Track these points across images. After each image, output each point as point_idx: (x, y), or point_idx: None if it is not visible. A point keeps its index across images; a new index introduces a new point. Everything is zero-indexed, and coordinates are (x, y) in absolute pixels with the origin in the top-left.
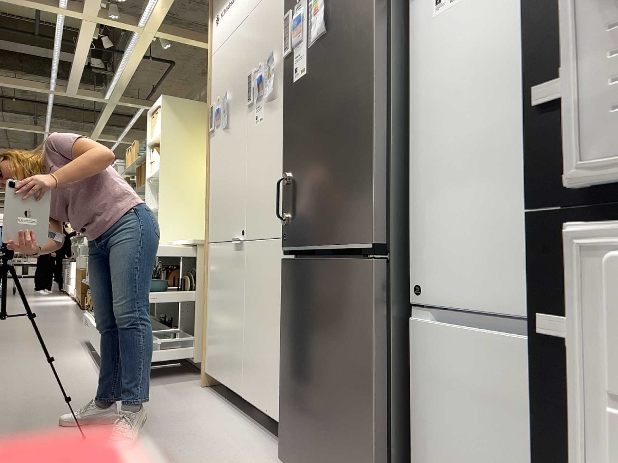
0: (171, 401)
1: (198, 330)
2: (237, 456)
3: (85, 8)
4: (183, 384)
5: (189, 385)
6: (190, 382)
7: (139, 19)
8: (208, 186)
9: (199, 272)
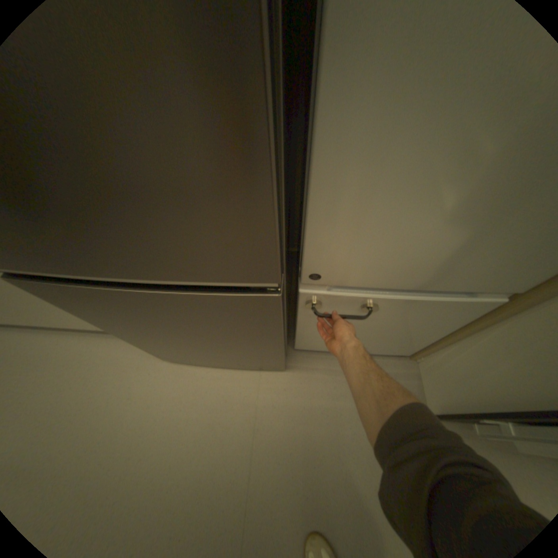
0: None
1: None
2: (118, 378)
3: None
4: None
5: None
6: None
7: None
8: None
9: None
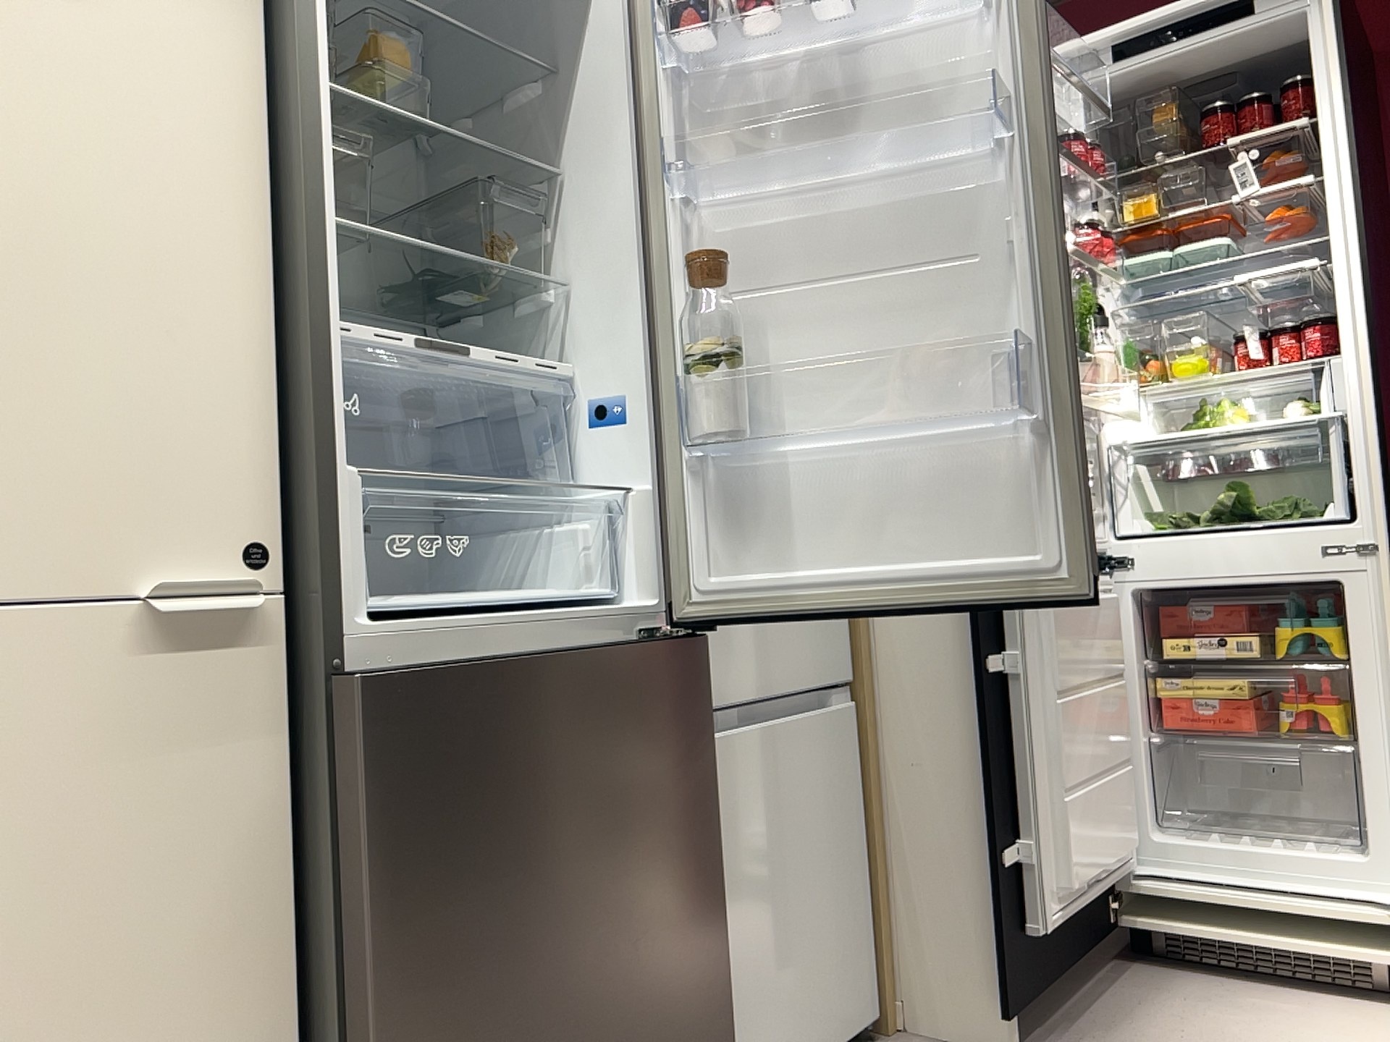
0: None
1: None
2: None
3: None
4: None
5: None
6: None
7: None
8: None
9: None
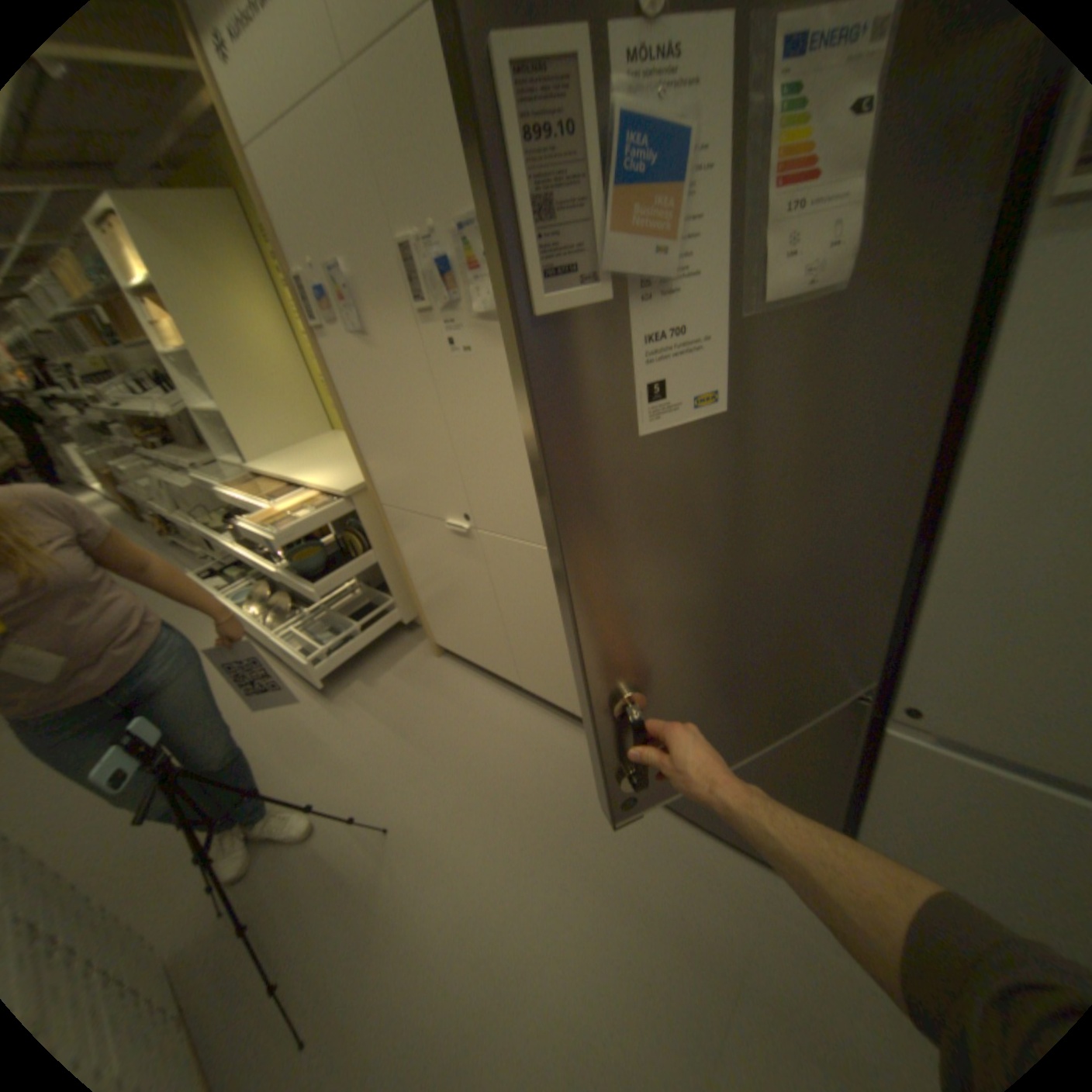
0: (422, 701)
1: (395, 591)
2: (575, 782)
3: None
4: (410, 659)
5: (418, 660)
6: (414, 653)
7: None
8: (344, 421)
9: (367, 526)
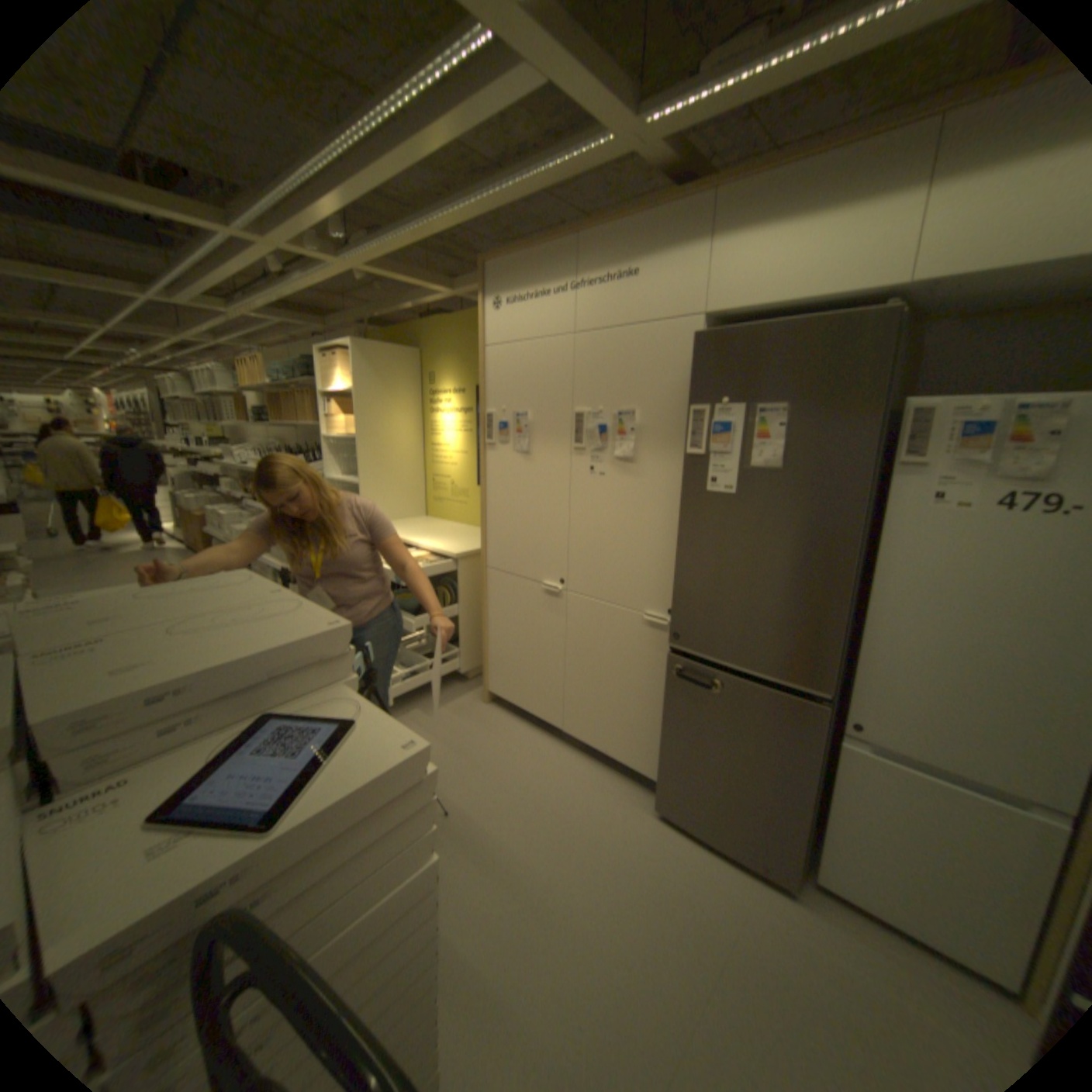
0: (475, 732)
1: (464, 643)
2: (605, 805)
3: (265, 227)
4: (464, 702)
5: (471, 704)
6: (467, 698)
7: (339, 246)
8: (485, 505)
9: (462, 585)
